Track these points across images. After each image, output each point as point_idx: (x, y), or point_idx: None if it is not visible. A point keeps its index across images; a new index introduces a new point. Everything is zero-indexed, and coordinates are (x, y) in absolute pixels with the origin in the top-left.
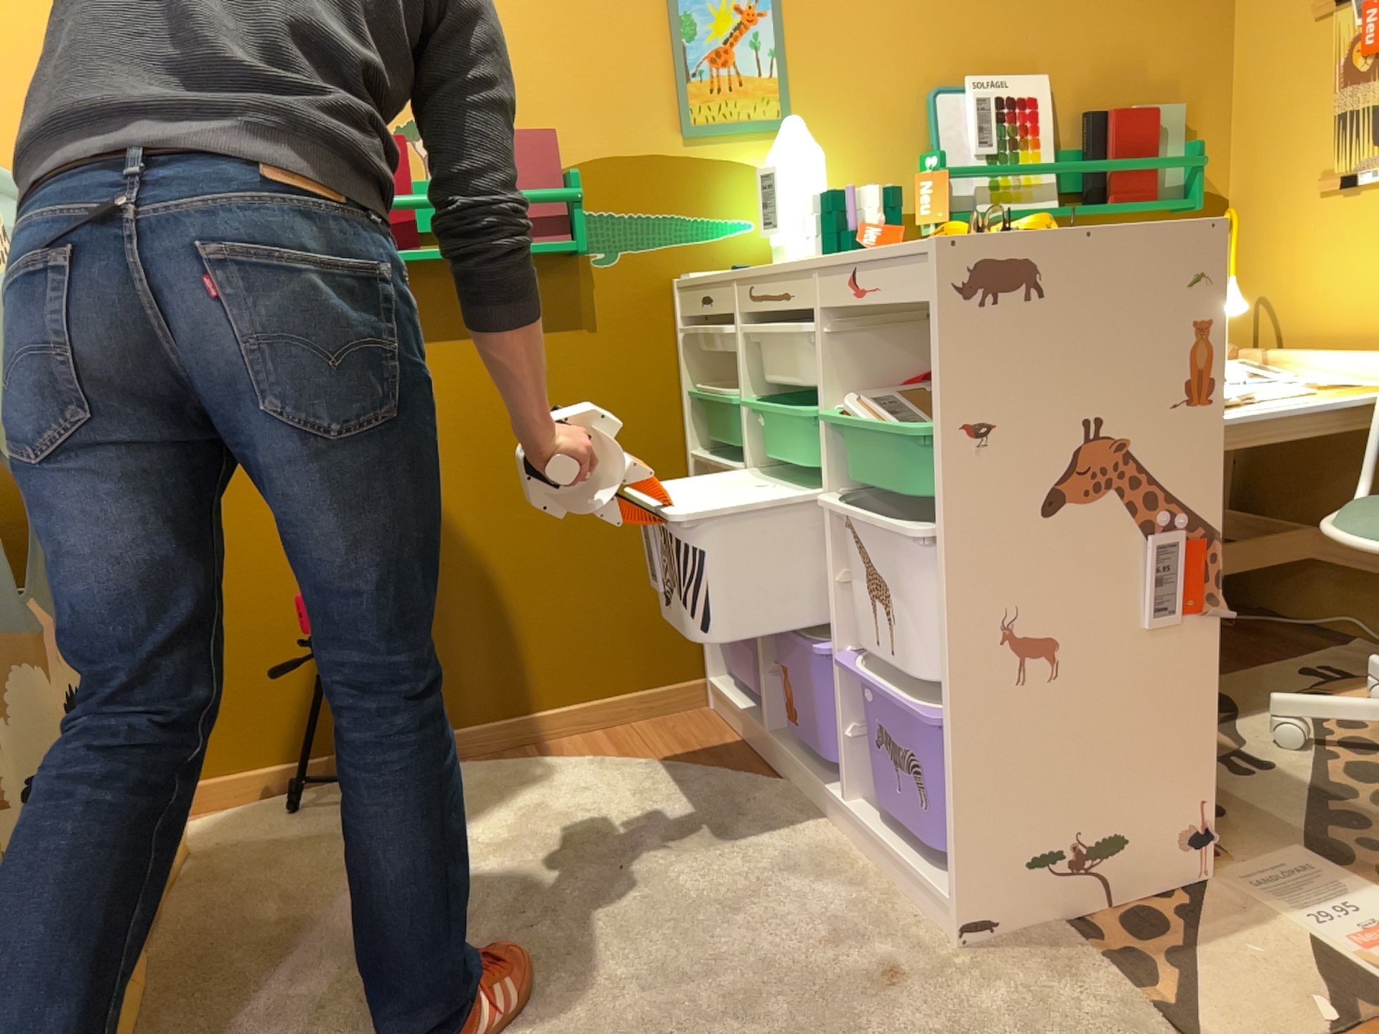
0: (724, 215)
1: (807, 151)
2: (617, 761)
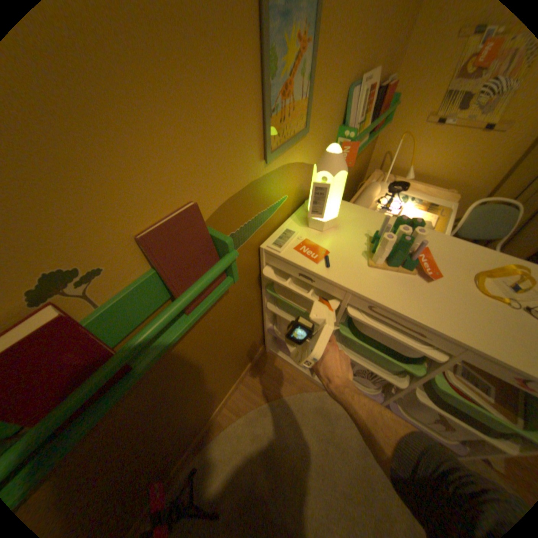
0: (279, 198)
1: (346, 170)
2: (266, 406)
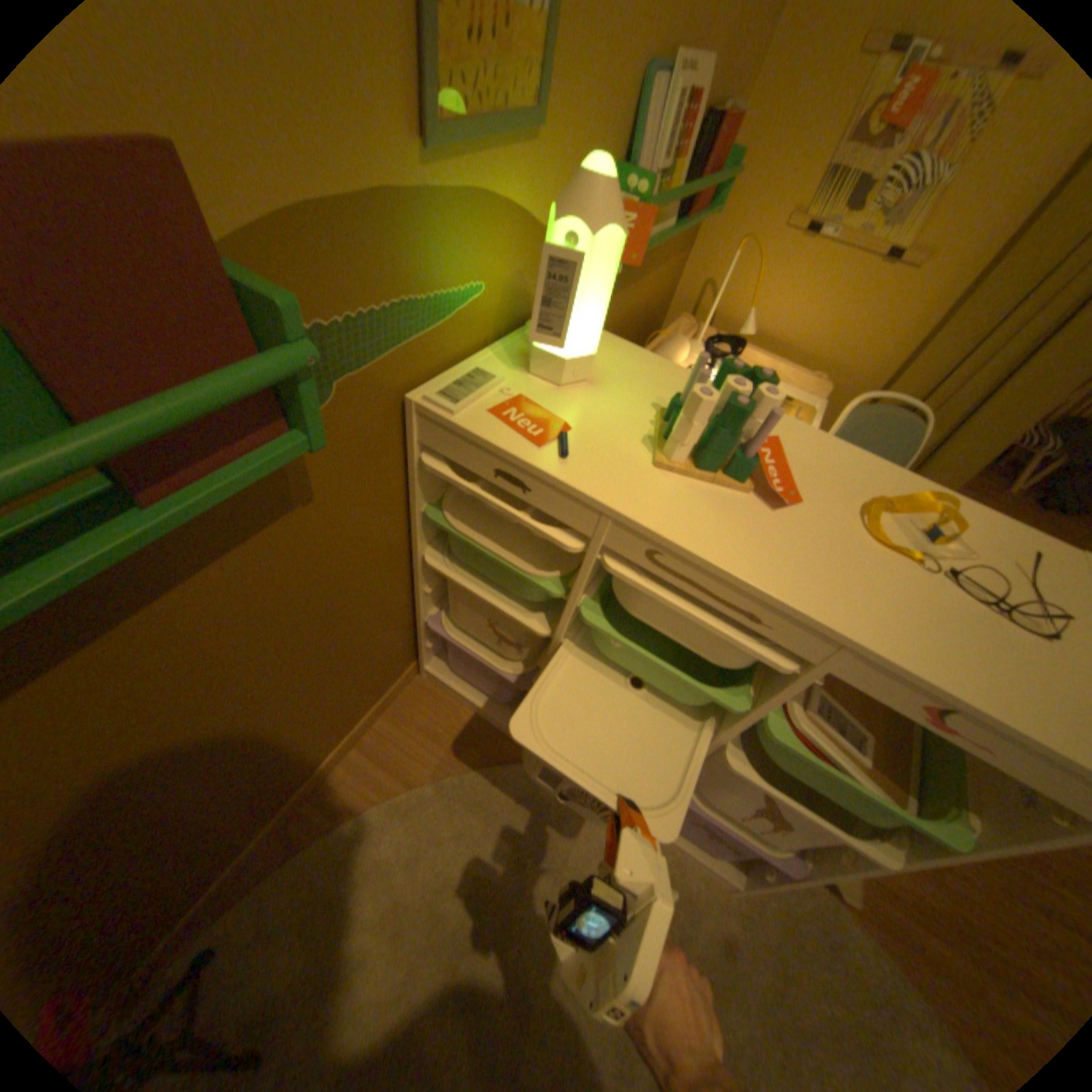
0: (462, 281)
1: (623, 229)
2: (409, 797)
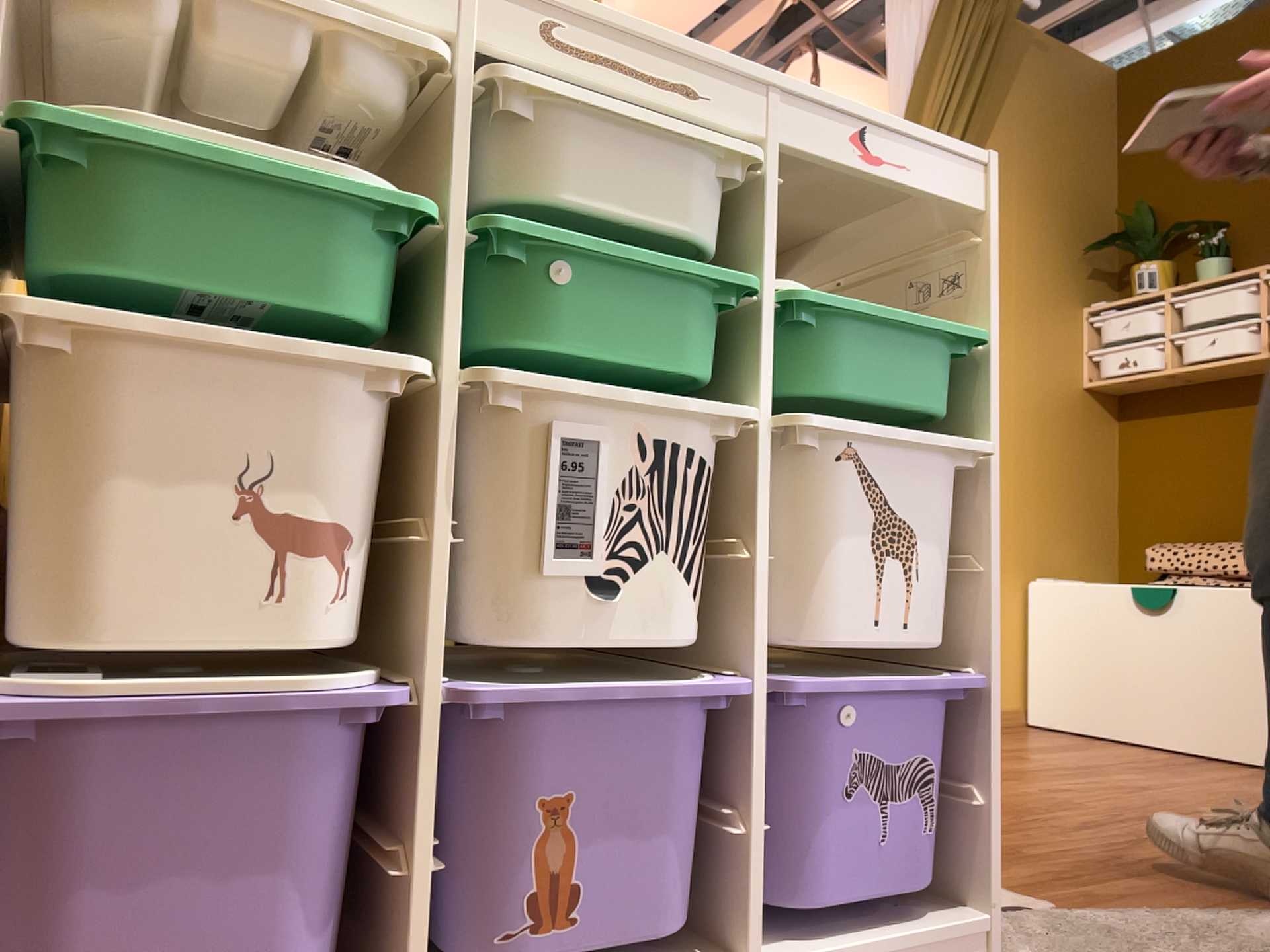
0: None
1: None
2: None
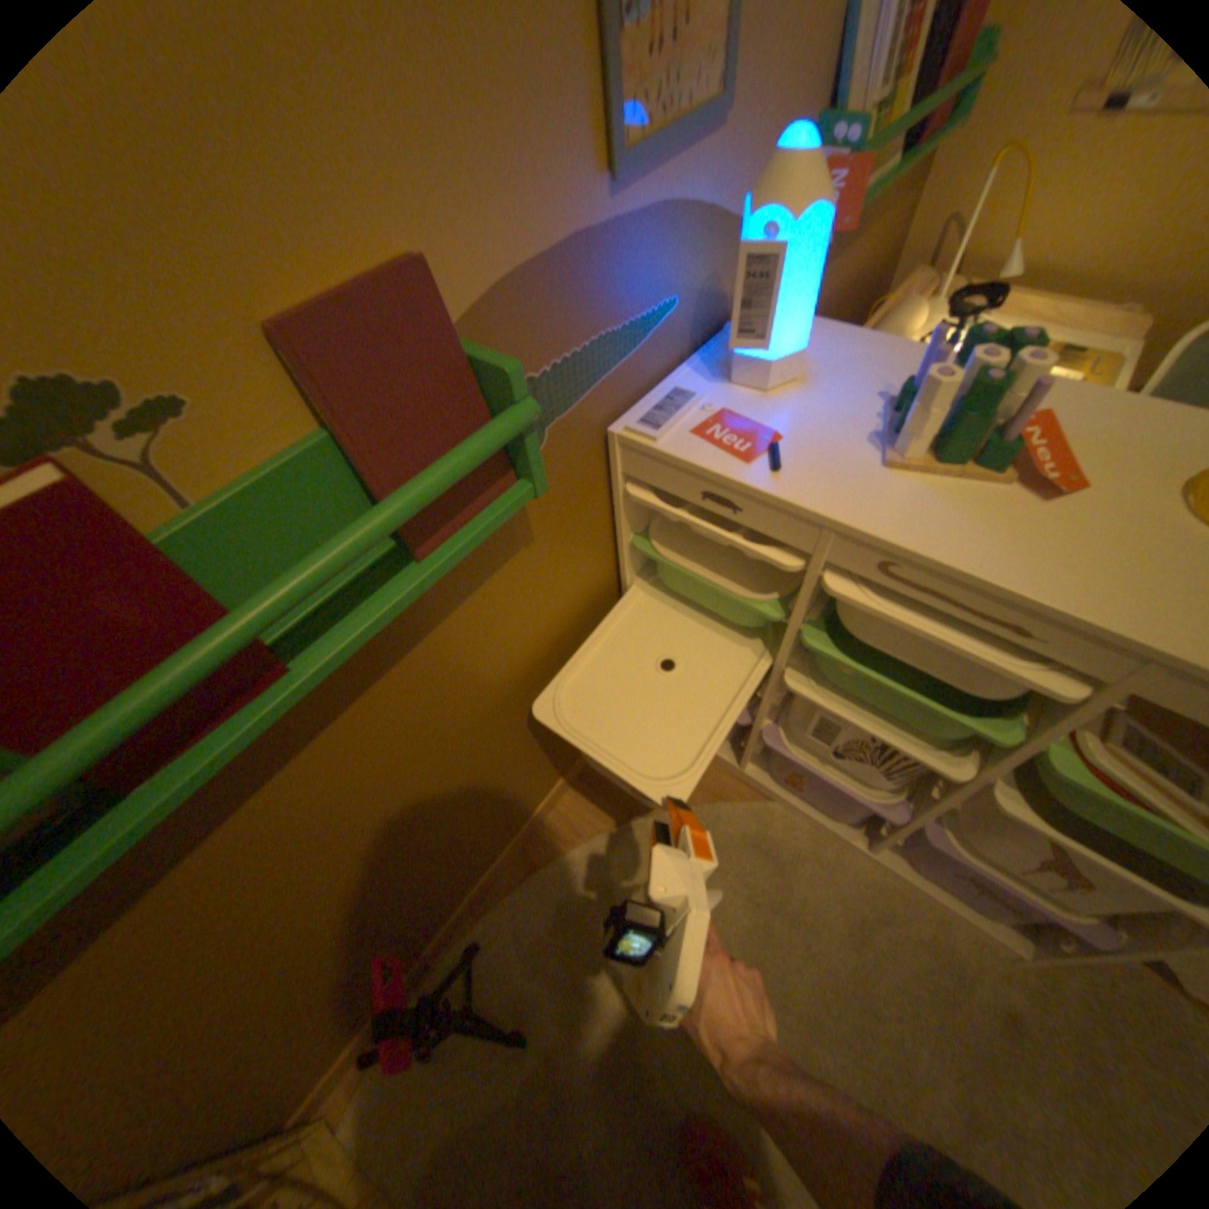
0: (654, 300)
1: (829, 201)
2: (633, 827)
